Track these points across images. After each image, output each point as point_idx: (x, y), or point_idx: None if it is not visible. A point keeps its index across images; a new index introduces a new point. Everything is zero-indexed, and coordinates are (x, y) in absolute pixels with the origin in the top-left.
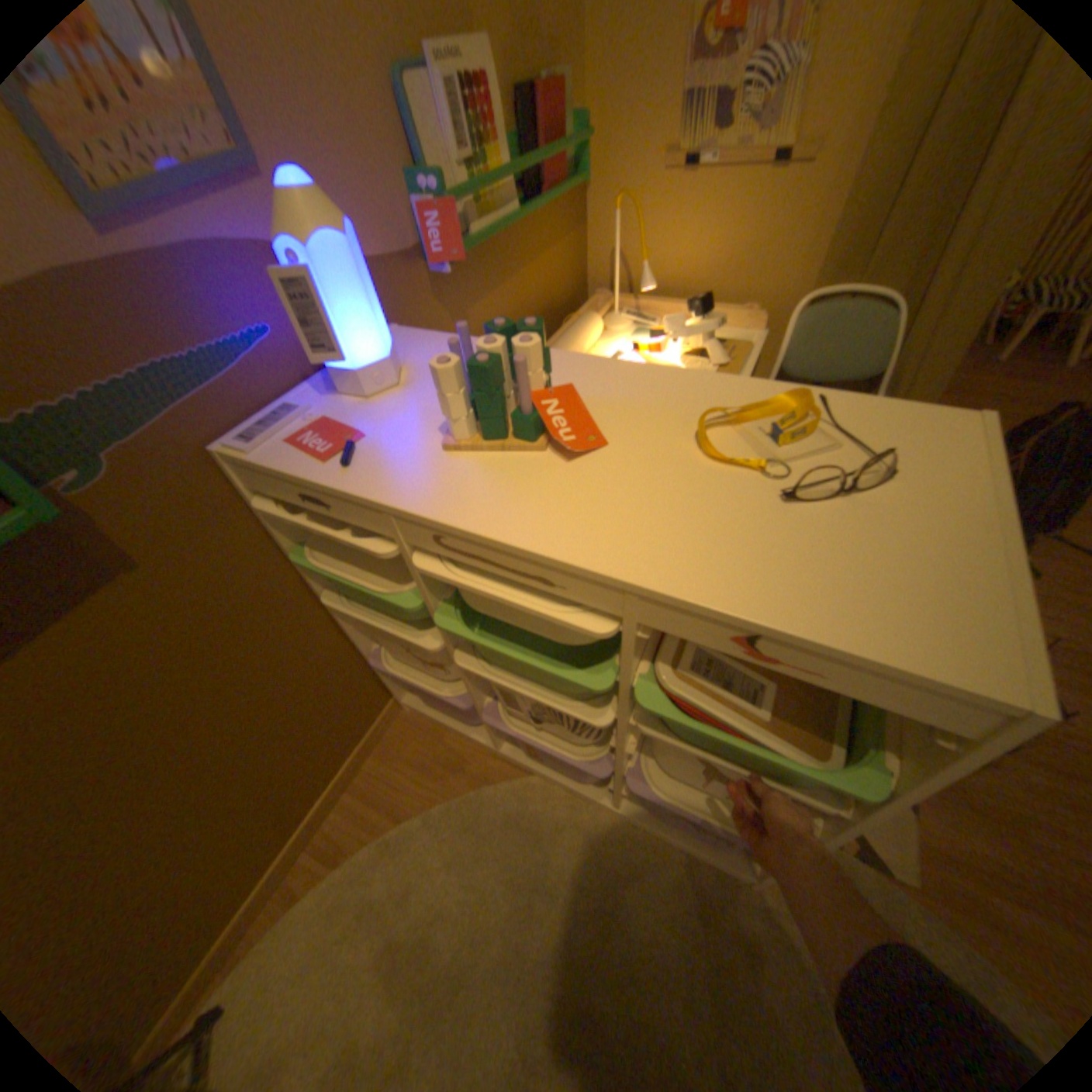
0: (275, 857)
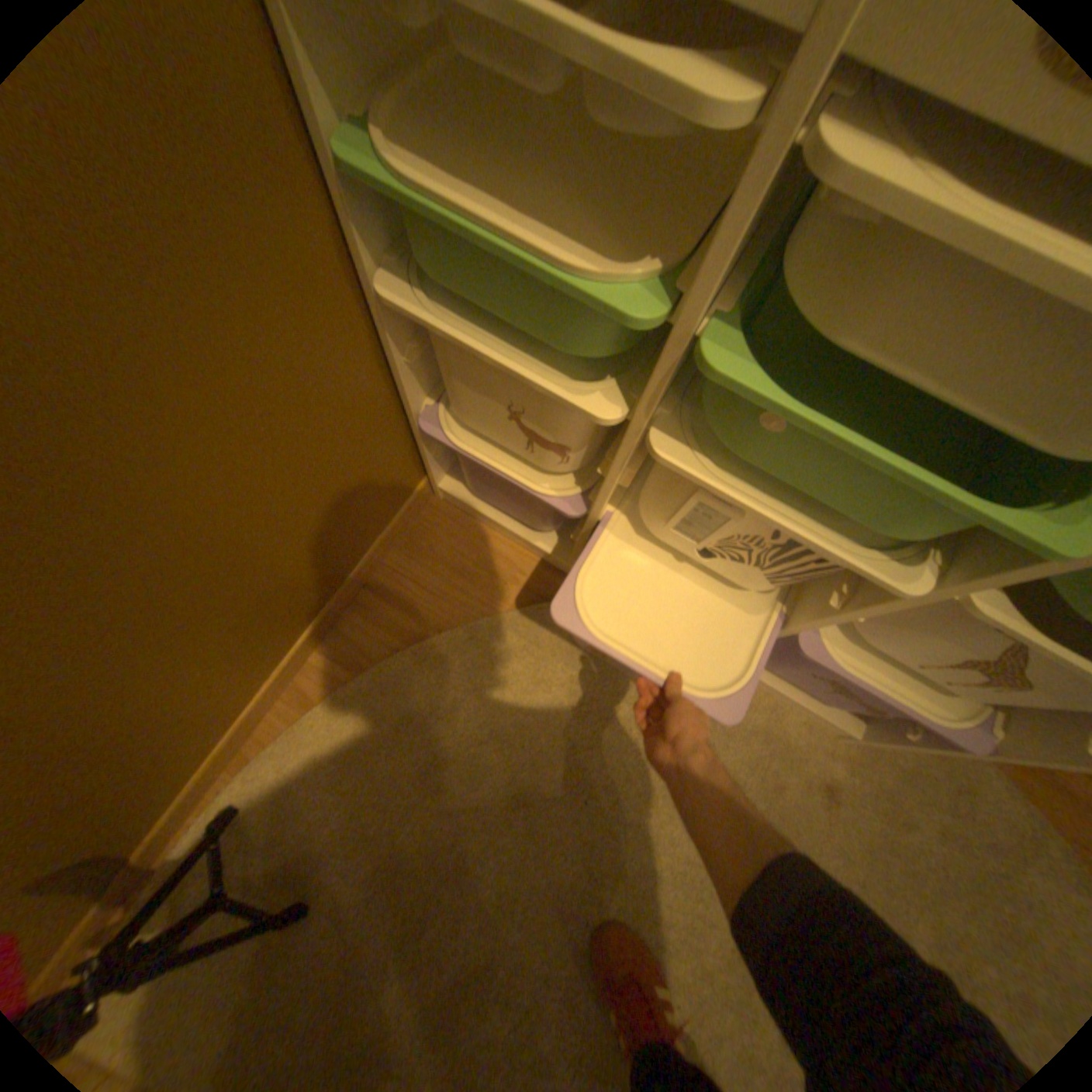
0: (282, 658)
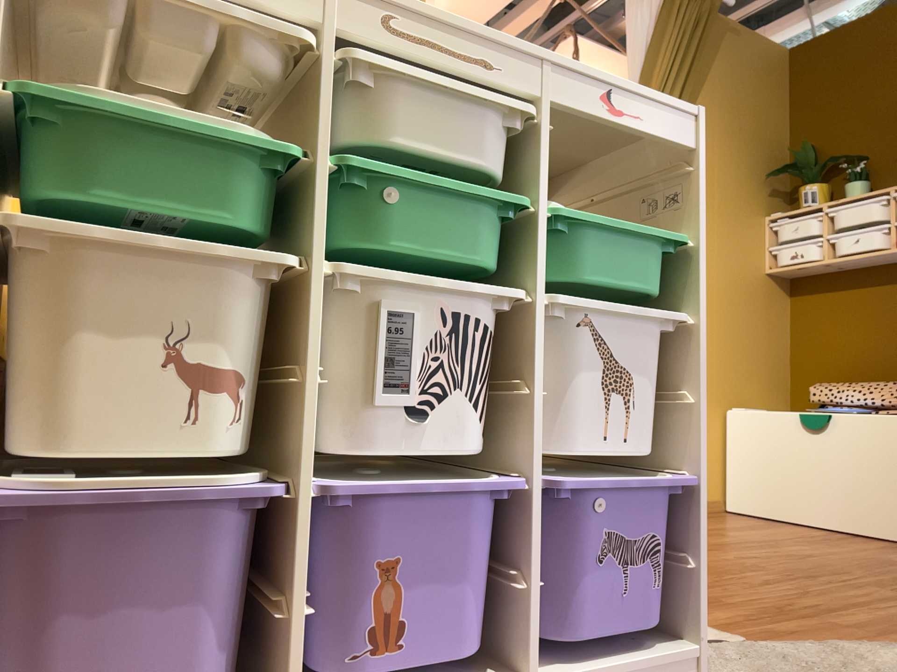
0: None
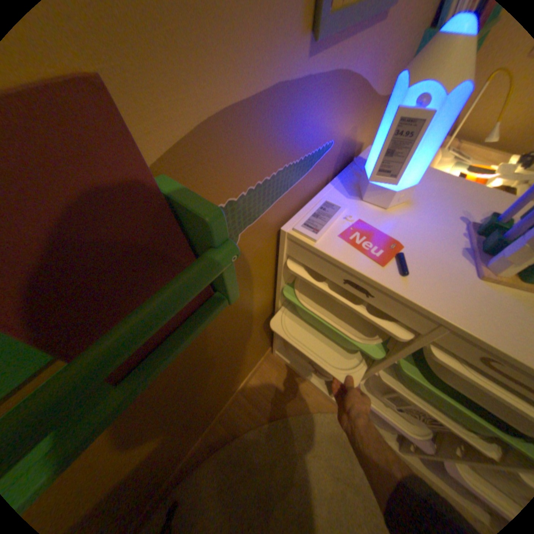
0: (208, 427)
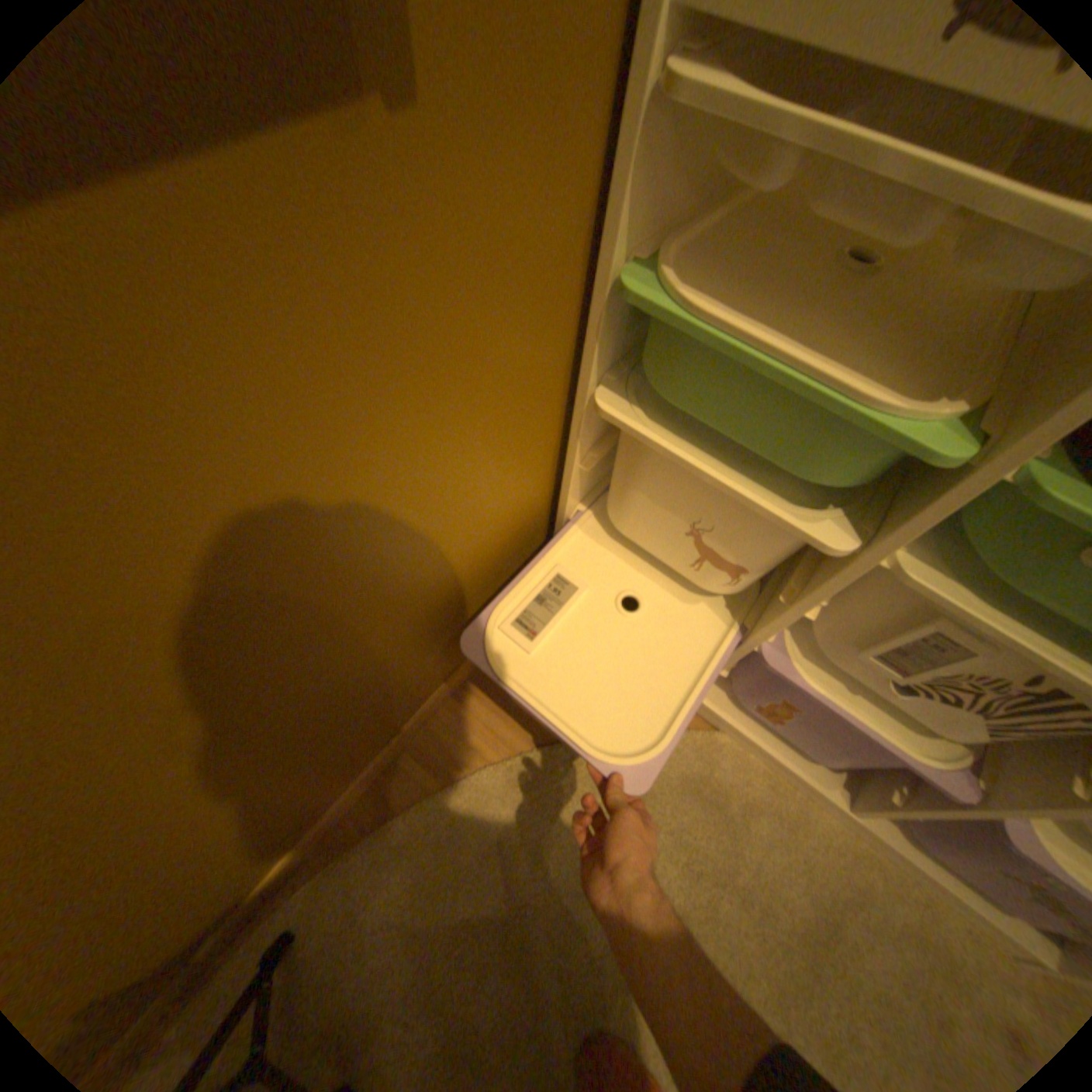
0: (375, 754)
